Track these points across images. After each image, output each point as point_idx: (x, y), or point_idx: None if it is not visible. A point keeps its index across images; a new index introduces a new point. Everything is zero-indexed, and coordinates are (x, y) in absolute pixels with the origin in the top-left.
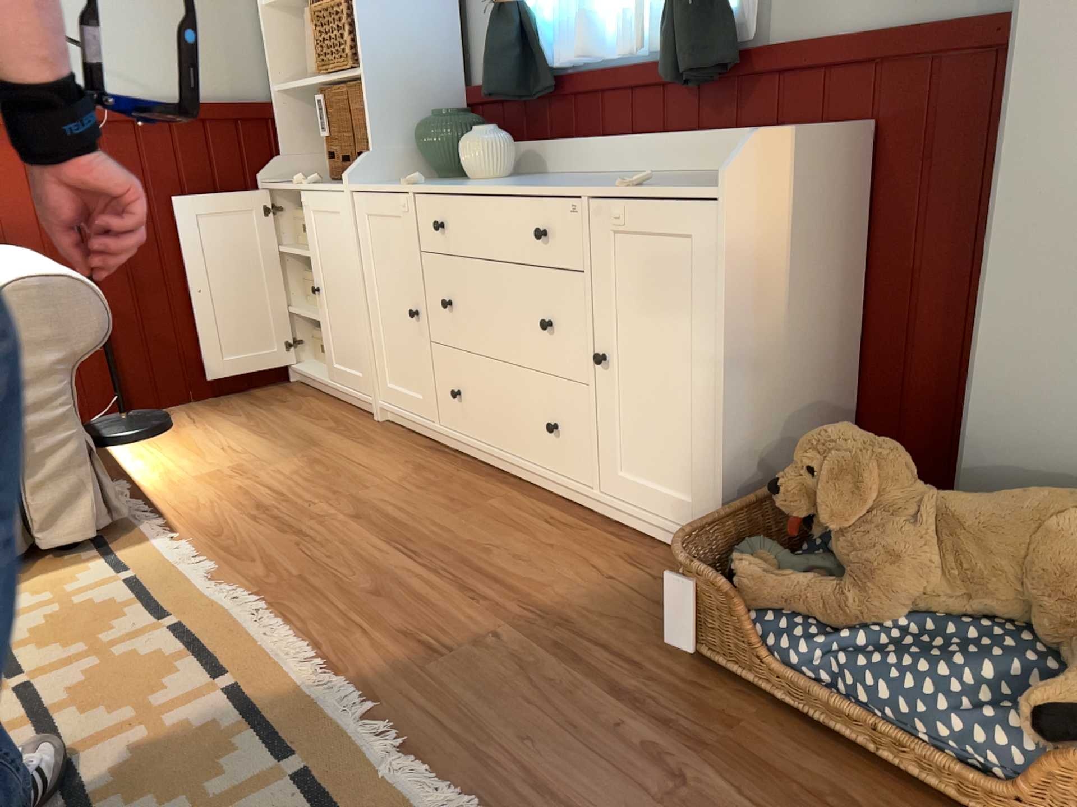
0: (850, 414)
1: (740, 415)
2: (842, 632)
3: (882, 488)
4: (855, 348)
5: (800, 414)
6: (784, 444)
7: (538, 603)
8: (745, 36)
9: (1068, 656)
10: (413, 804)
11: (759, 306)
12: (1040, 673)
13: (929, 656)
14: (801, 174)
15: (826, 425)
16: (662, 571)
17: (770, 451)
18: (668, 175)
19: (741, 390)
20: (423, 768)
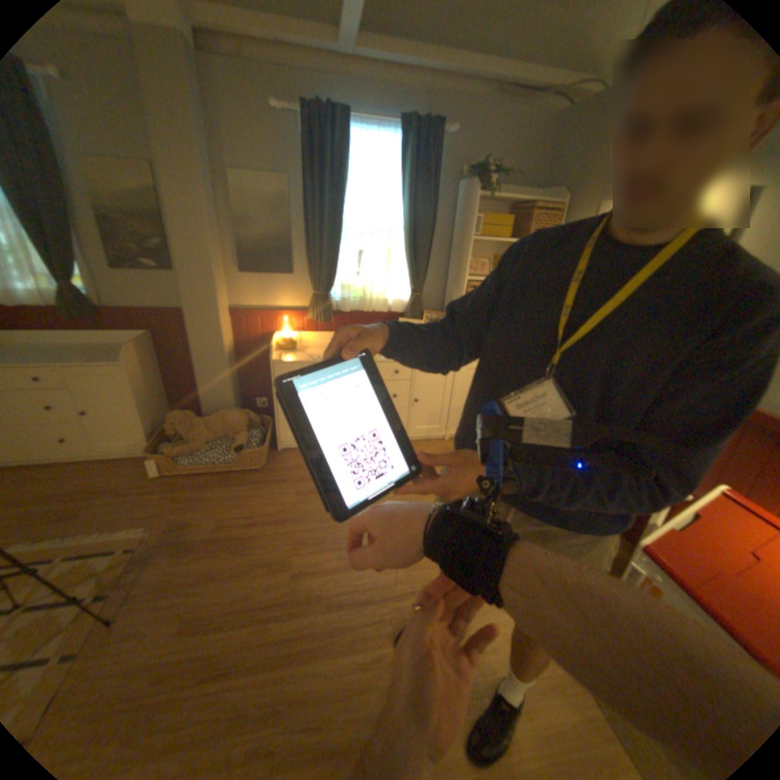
0: (166, 404)
1: (142, 416)
2: (192, 455)
3: (190, 422)
4: (162, 387)
5: (155, 410)
6: (154, 418)
7: (96, 491)
8: (92, 303)
9: (235, 439)
10: (108, 541)
11: (138, 388)
12: (231, 443)
13: (212, 450)
14: (132, 346)
15: (162, 409)
16: (131, 465)
17: (151, 422)
18: (73, 346)
19: (140, 410)
20: (102, 536)
